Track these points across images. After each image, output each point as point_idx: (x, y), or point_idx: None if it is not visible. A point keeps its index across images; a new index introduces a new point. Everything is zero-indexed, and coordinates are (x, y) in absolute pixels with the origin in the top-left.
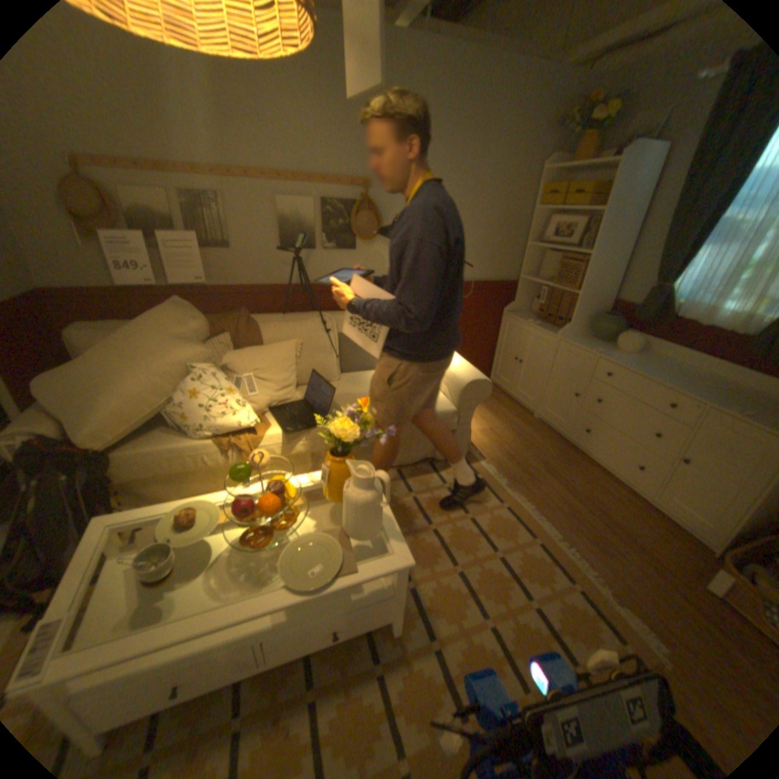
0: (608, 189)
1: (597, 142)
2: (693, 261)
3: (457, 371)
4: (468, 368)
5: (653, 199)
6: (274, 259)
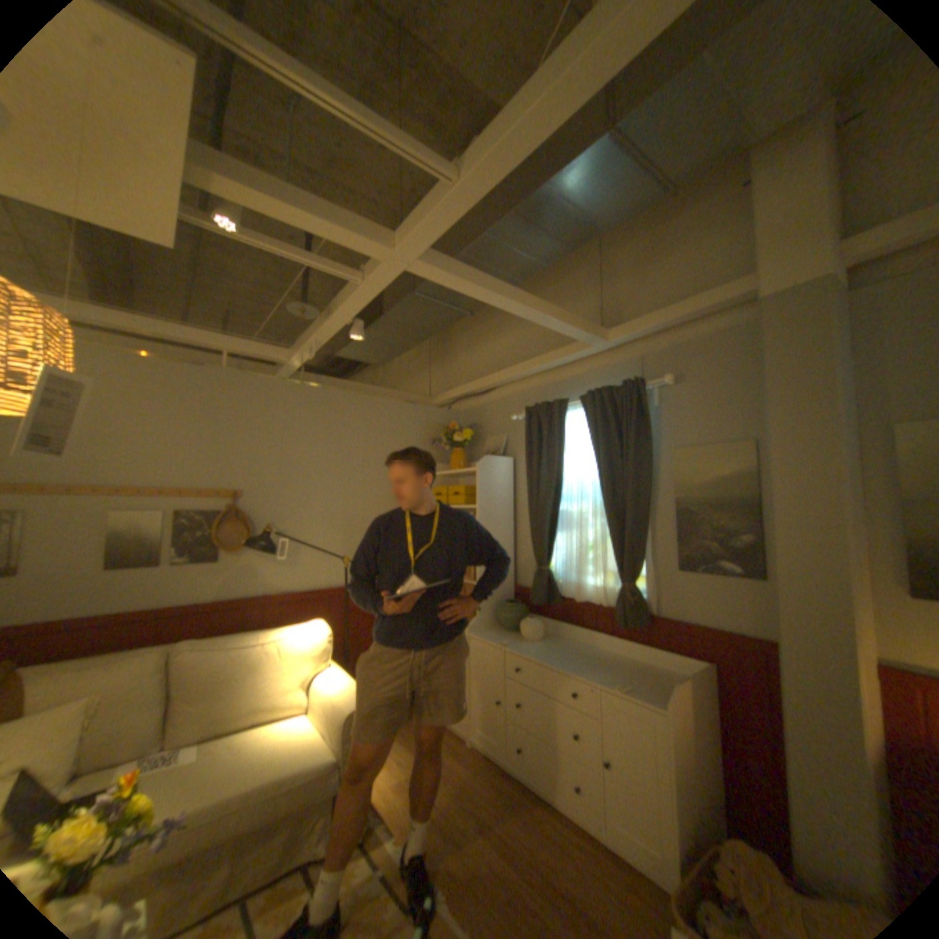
0: (478, 491)
1: (463, 457)
2: (553, 546)
3: (339, 701)
4: (354, 694)
5: (515, 497)
6: (90, 585)
